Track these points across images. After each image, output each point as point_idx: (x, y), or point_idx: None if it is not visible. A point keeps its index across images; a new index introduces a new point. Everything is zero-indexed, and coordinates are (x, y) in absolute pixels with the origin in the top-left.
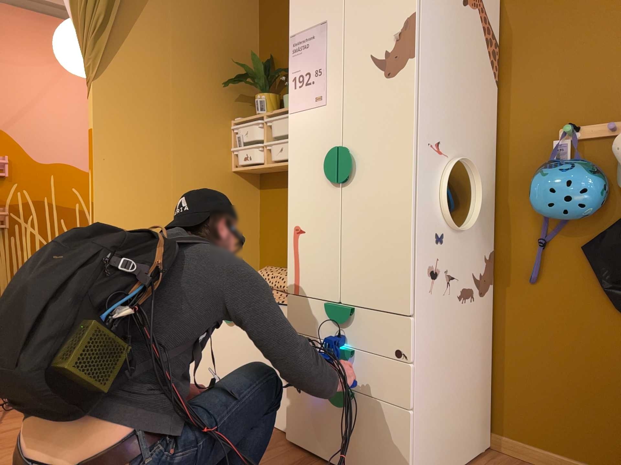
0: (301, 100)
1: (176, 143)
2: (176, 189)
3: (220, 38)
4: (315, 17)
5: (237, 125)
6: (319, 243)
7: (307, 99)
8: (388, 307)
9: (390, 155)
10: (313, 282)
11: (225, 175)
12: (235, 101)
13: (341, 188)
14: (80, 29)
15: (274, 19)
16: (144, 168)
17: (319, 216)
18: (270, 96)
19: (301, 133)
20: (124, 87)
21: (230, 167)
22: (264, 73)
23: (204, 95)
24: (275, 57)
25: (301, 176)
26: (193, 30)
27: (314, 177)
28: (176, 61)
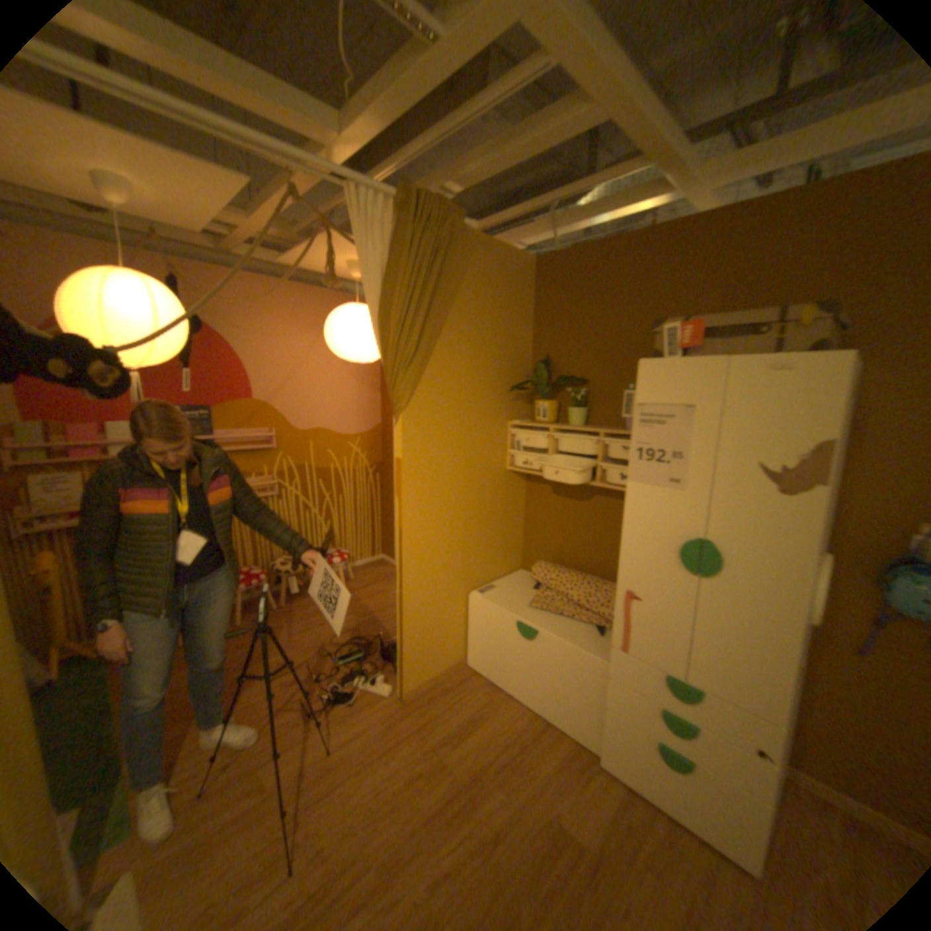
0: (648, 473)
1: (466, 456)
2: (465, 499)
3: (502, 342)
4: (676, 395)
5: (513, 426)
6: (662, 618)
7: (656, 476)
8: (754, 709)
9: (775, 571)
10: (650, 649)
11: (502, 475)
12: (511, 402)
13: (699, 579)
14: (387, 358)
15: (552, 319)
16: (442, 486)
17: (664, 594)
18: (552, 404)
19: (645, 506)
20: (426, 412)
21: (506, 466)
22: (547, 380)
23: (488, 402)
24: (552, 359)
25: (641, 547)
26: (481, 338)
27: (659, 554)
28: (467, 374)
